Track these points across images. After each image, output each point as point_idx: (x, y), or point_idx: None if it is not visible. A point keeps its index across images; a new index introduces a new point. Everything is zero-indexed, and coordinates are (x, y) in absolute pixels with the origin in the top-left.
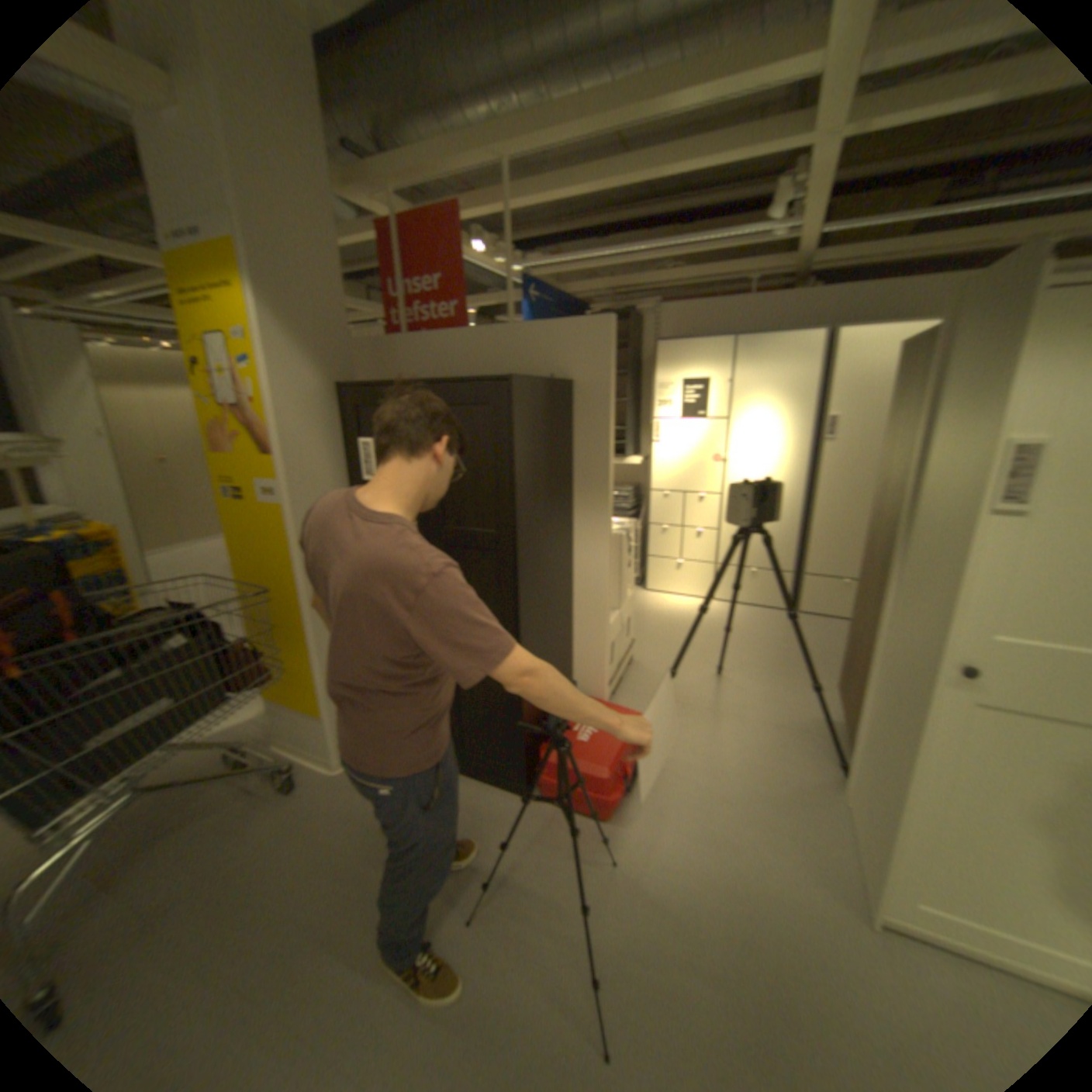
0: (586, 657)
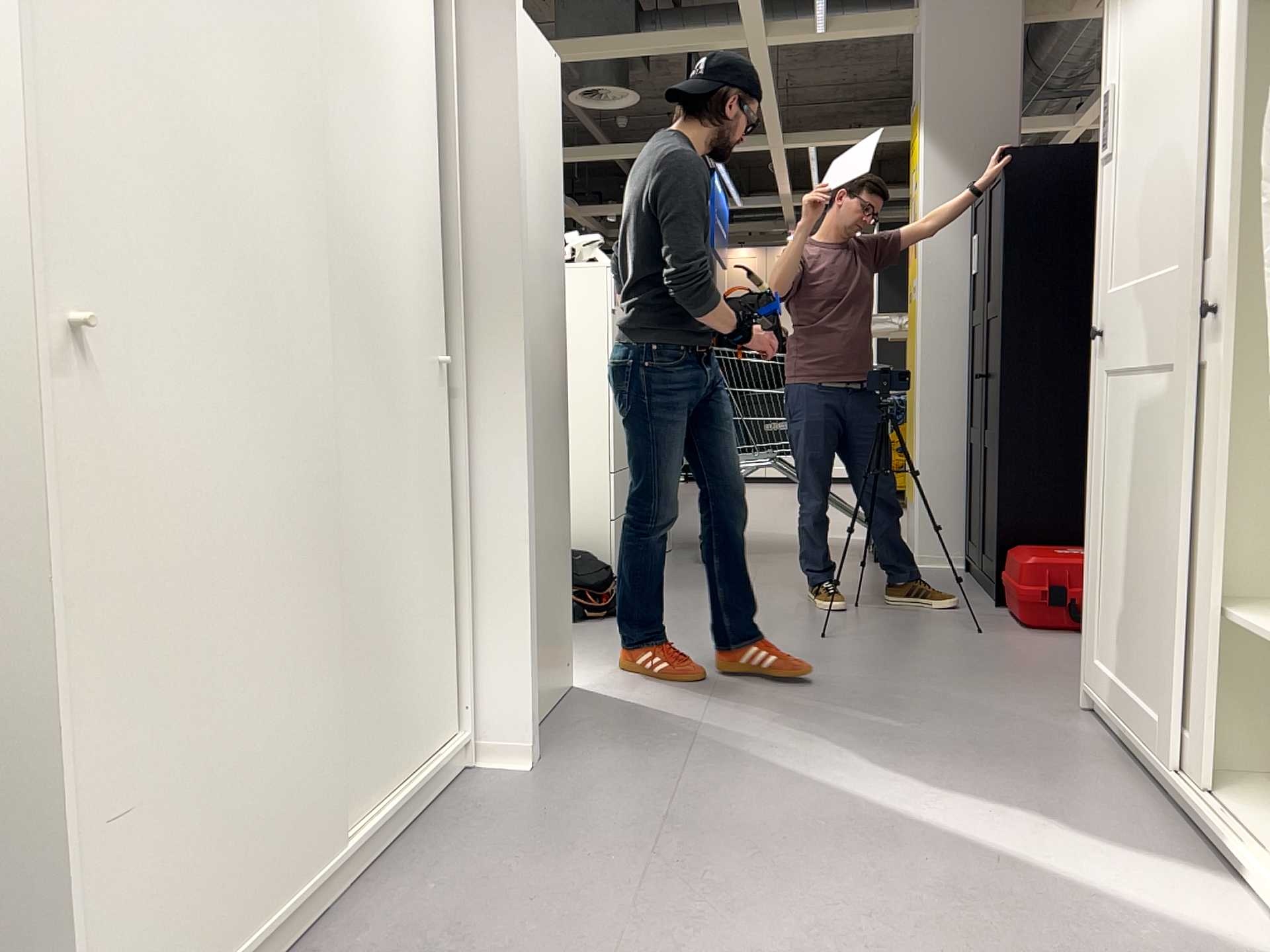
0: None
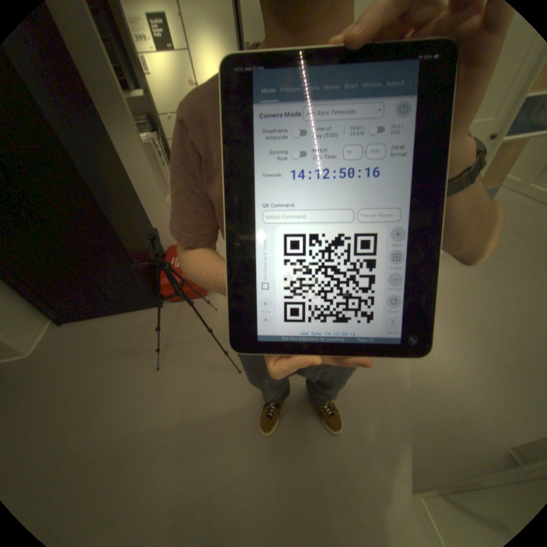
0: (160, 225)
